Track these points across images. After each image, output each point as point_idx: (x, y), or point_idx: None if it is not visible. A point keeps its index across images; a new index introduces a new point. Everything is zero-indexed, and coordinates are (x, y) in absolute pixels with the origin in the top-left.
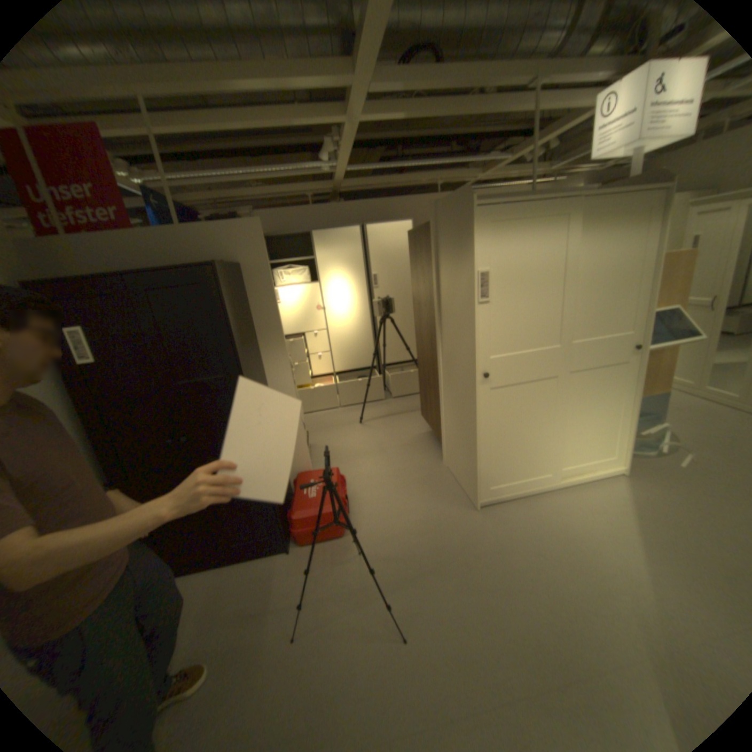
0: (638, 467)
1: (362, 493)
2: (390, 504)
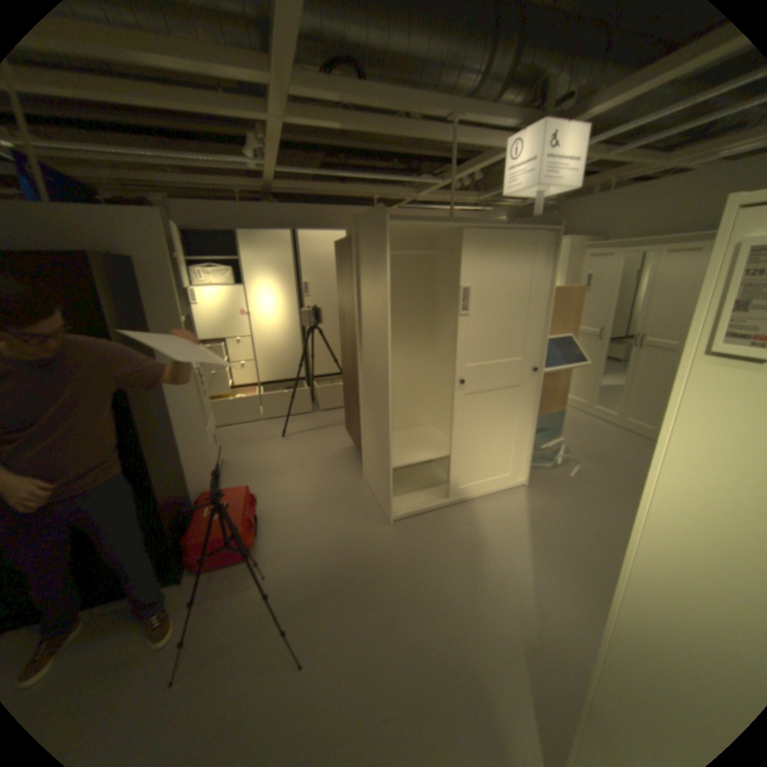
0: (536, 477)
1: (275, 511)
2: (304, 522)
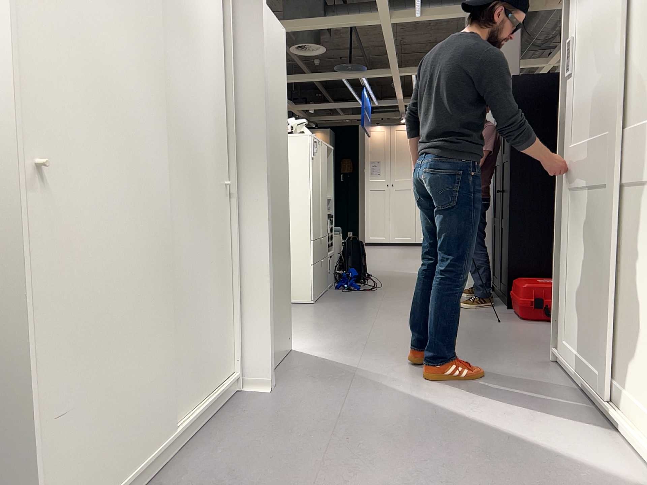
0: None
1: None
2: None
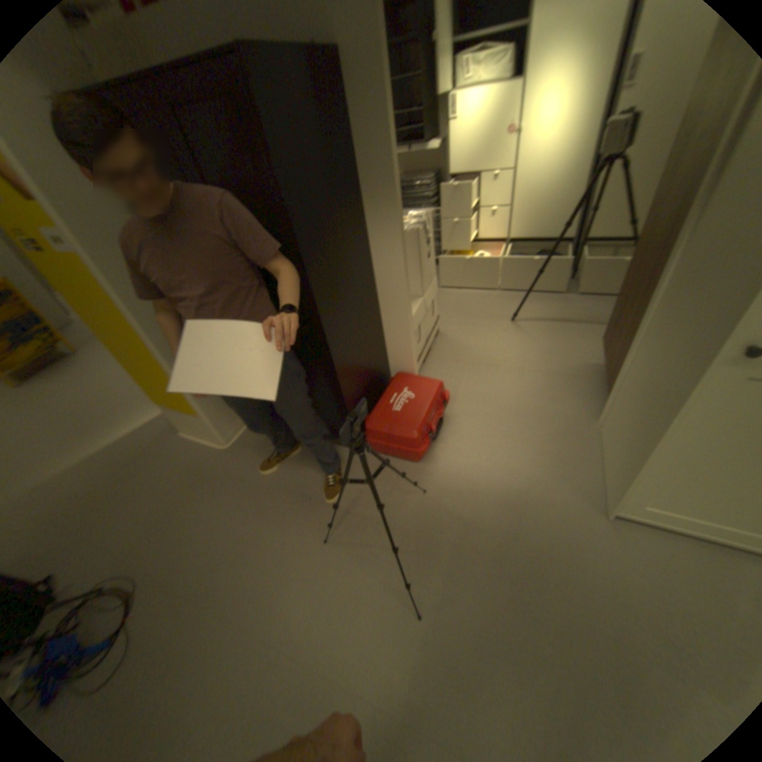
0: None
1: (467, 417)
2: (492, 447)
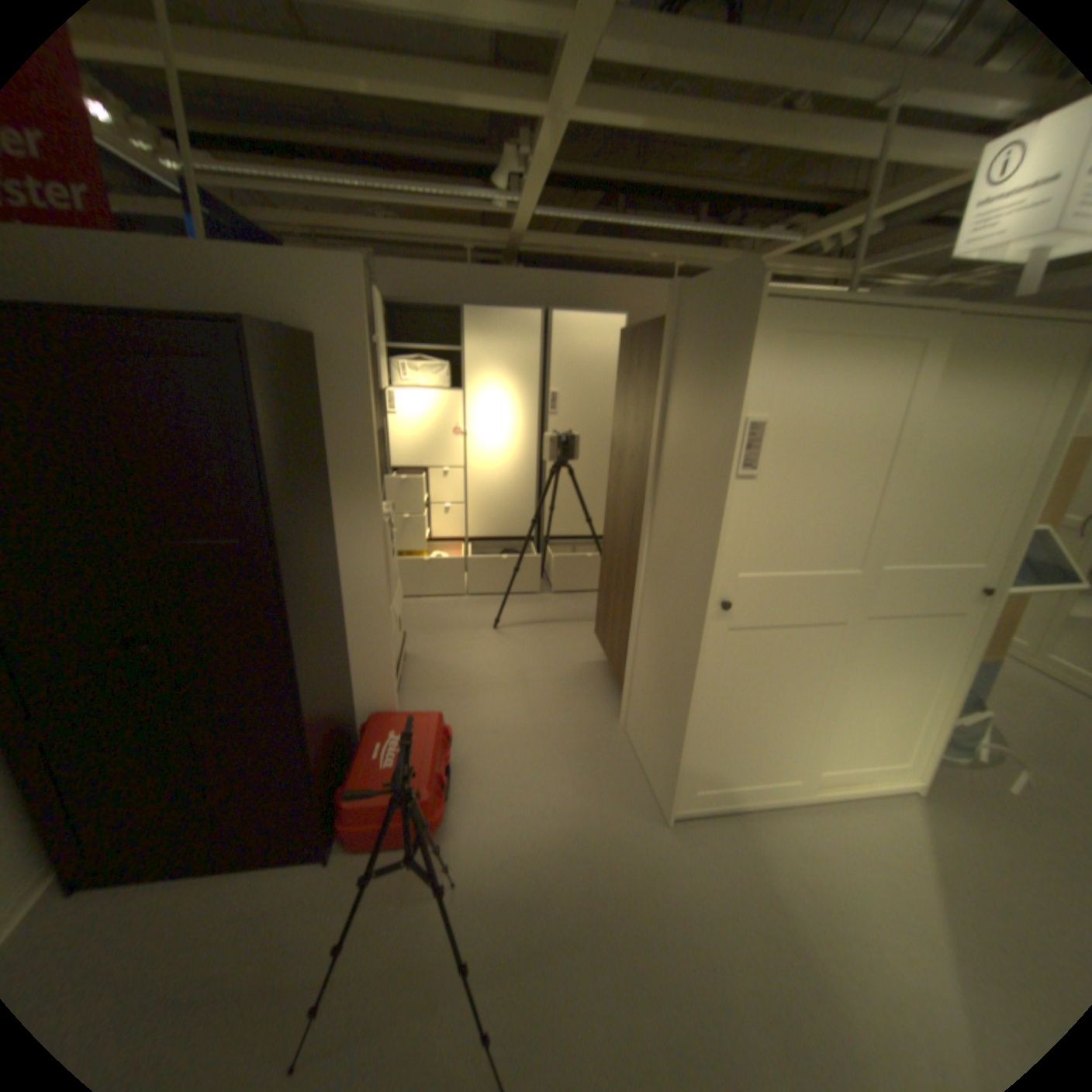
0: (940, 782)
1: (477, 758)
2: (522, 788)
